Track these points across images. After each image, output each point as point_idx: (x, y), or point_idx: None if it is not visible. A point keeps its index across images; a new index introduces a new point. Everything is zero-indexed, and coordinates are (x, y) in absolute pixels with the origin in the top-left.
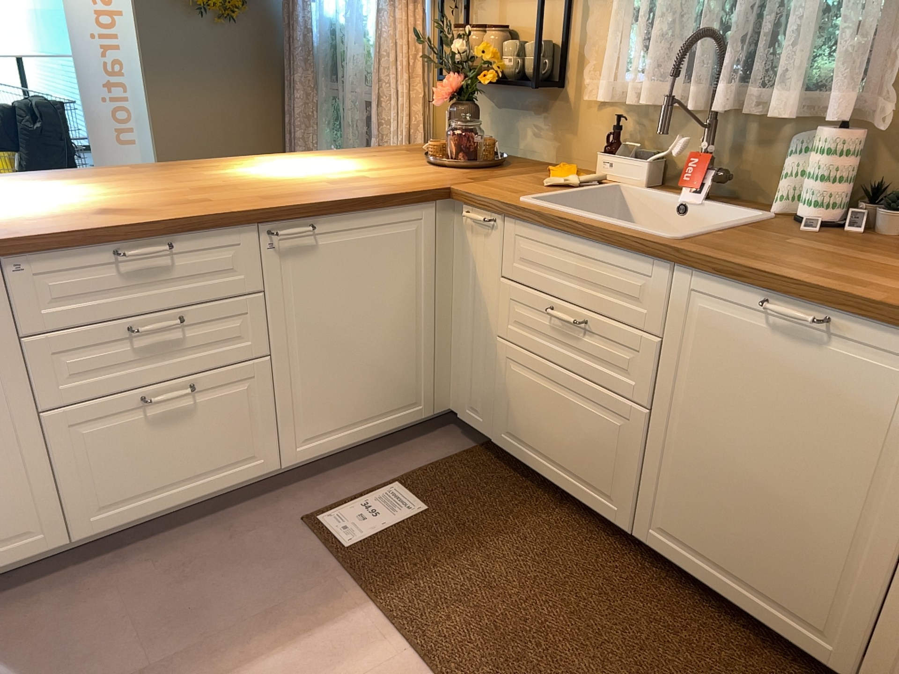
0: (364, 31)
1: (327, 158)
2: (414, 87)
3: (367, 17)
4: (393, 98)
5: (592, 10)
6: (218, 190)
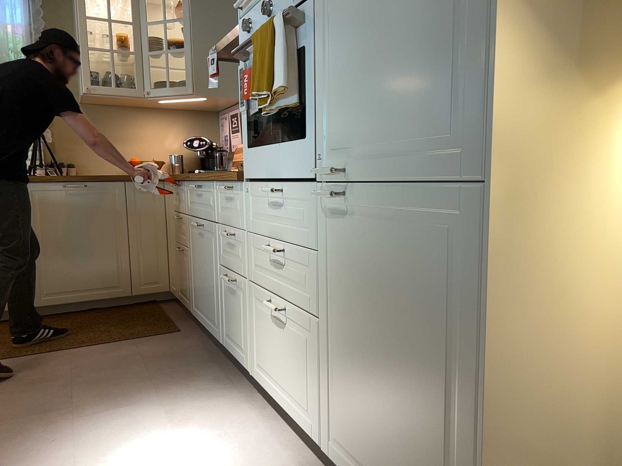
0: None
1: None
2: None
3: None
4: None
5: None
6: None
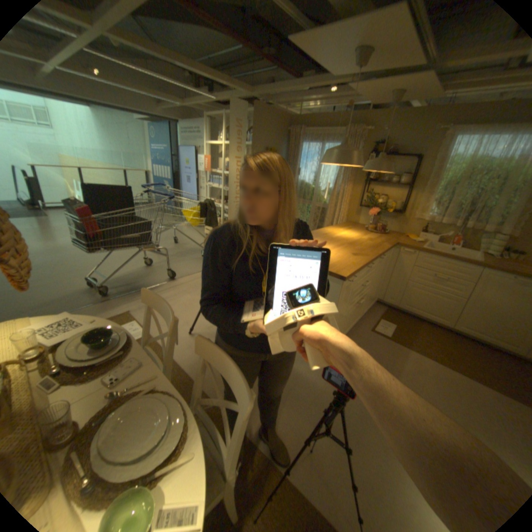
0: (320, 186)
1: (342, 229)
2: (345, 206)
3: (322, 182)
4: (337, 208)
5: (423, 196)
6: (354, 244)
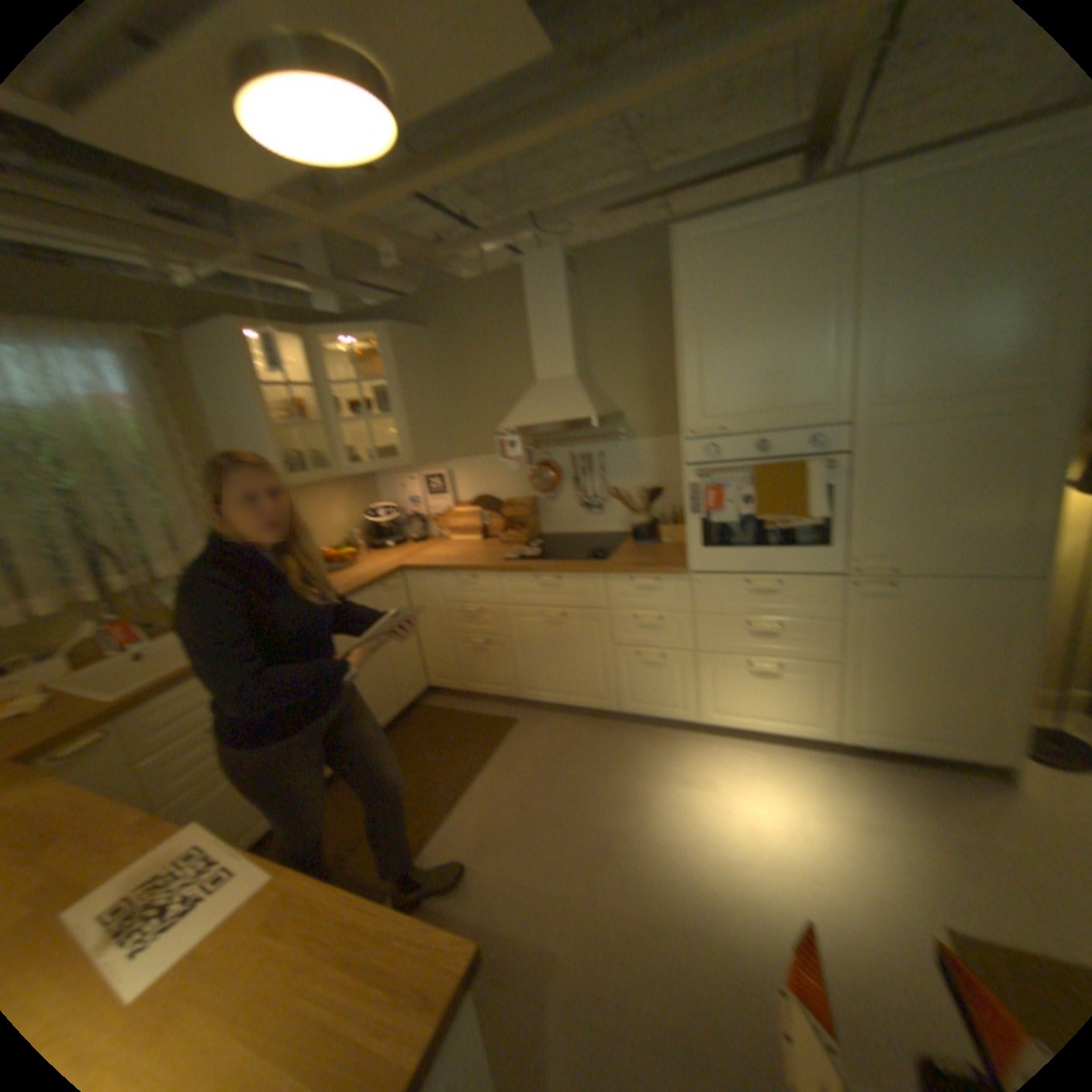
0: None
1: None
2: None
3: None
4: None
5: None
6: None
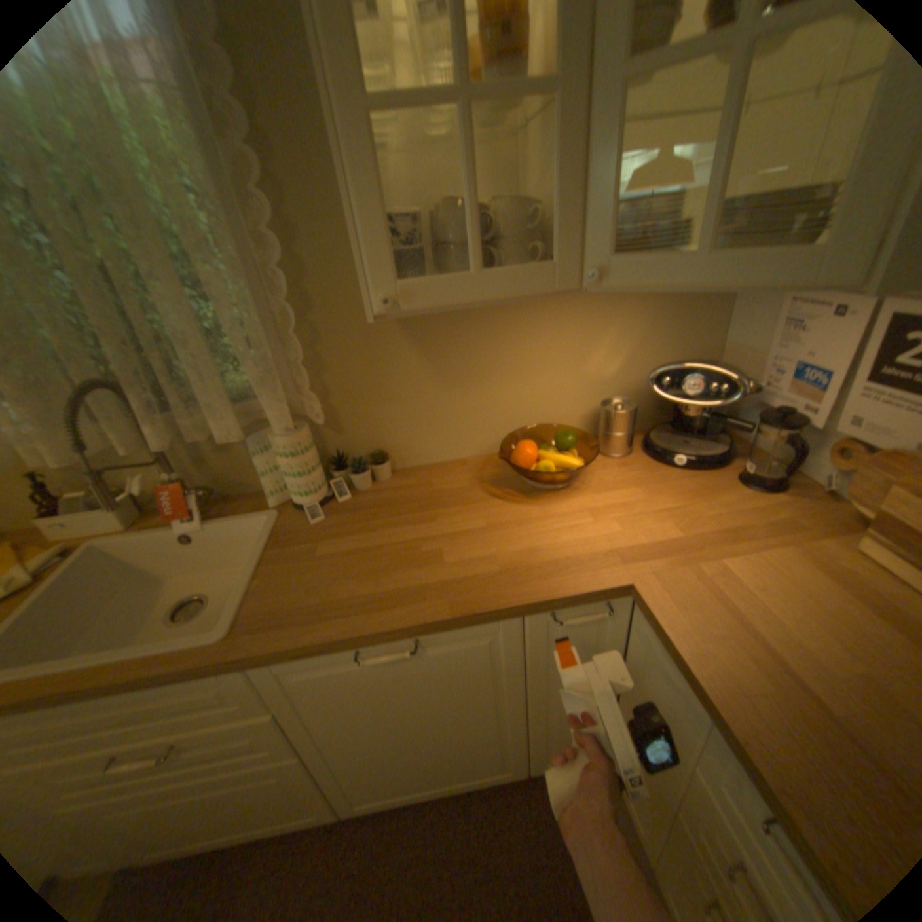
0: None
1: None
2: None
3: None
4: None
5: None
6: None
